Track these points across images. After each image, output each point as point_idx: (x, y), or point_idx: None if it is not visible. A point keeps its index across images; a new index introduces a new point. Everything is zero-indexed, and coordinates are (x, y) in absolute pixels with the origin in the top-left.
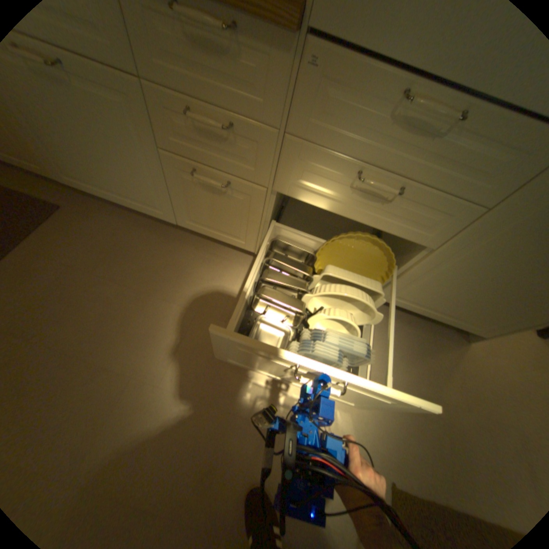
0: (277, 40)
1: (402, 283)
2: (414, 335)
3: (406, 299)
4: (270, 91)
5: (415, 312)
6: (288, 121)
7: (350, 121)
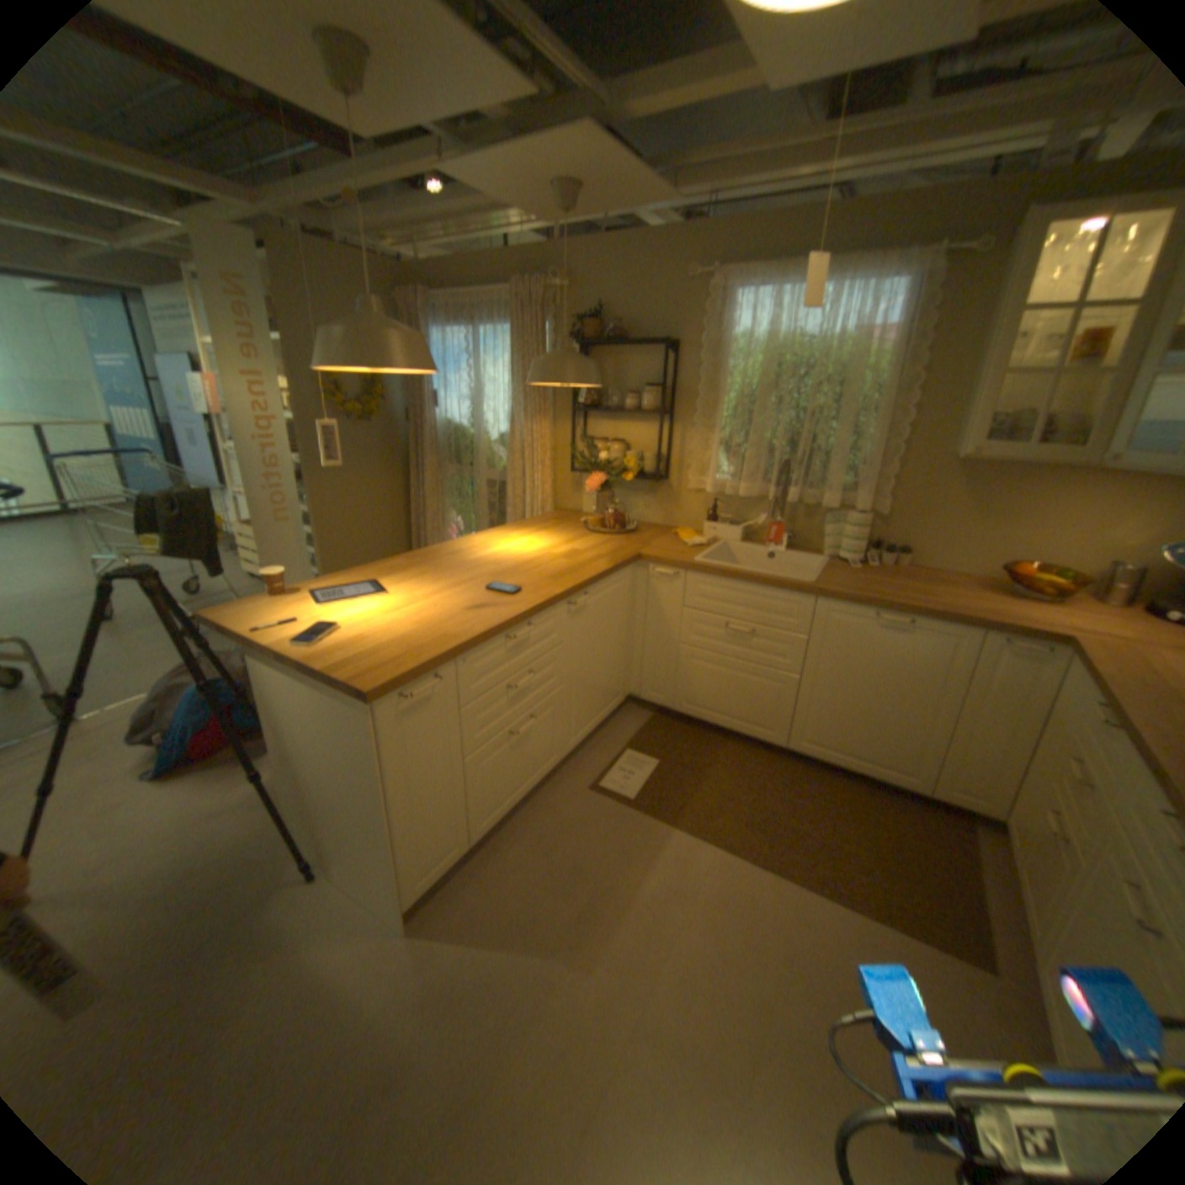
0: None
1: None
2: None
3: None
4: None
5: None
6: None
7: None
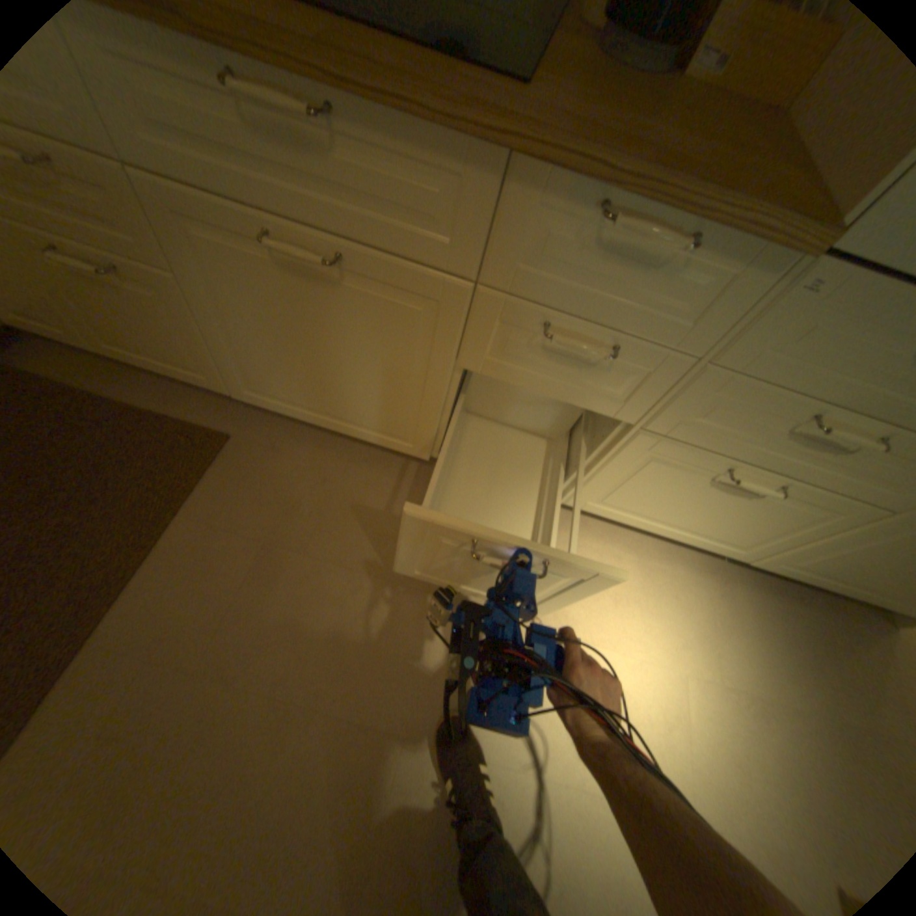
0: (766, 258)
1: (816, 551)
2: (812, 621)
3: (811, 570)
4: (714, 314)
5: (817, 586)
6: (725, 350)
7: (839, 356)
